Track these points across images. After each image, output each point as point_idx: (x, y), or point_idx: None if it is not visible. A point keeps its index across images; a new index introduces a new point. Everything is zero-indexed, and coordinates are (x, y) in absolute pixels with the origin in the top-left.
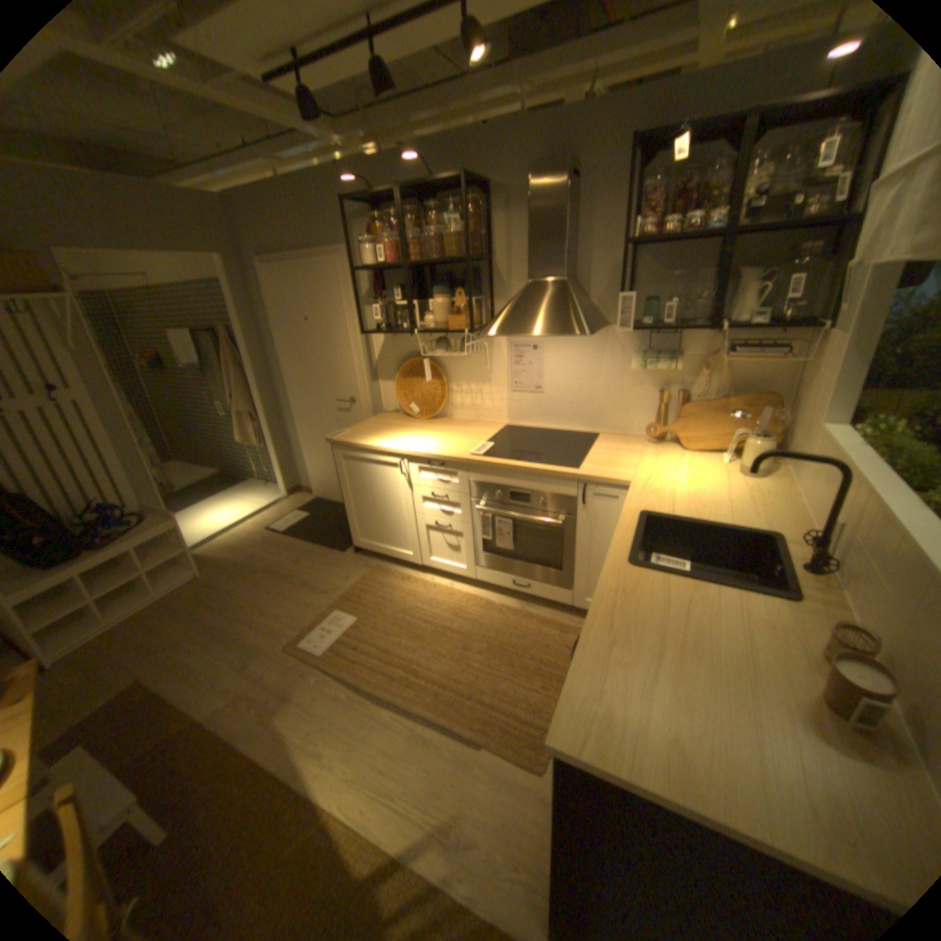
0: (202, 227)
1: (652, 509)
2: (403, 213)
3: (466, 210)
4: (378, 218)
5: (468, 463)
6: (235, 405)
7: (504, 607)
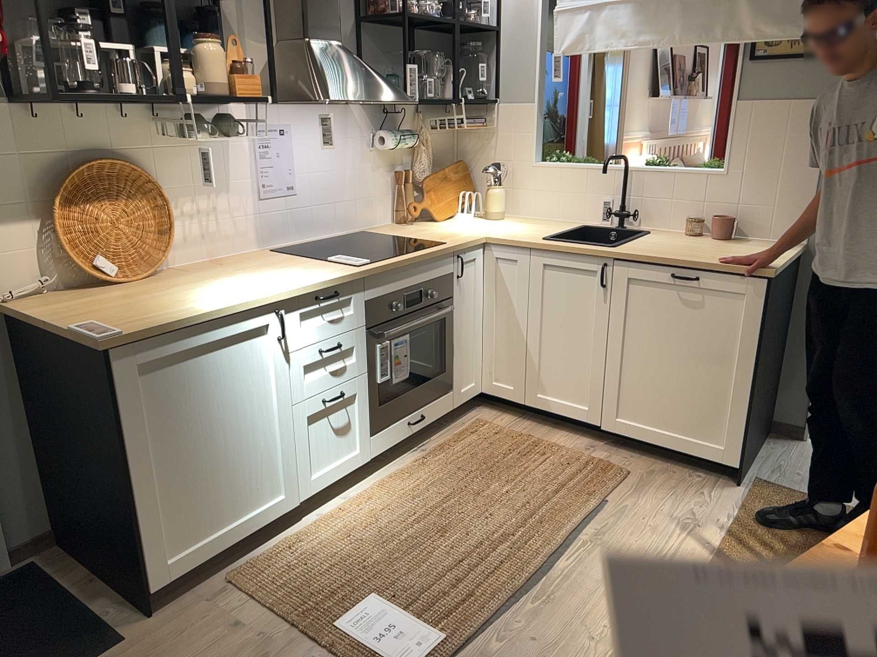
0: None
1: (538, 237)
2: None
3: None
4: None
5: (367, 275)
6: None
7: (419, 460)
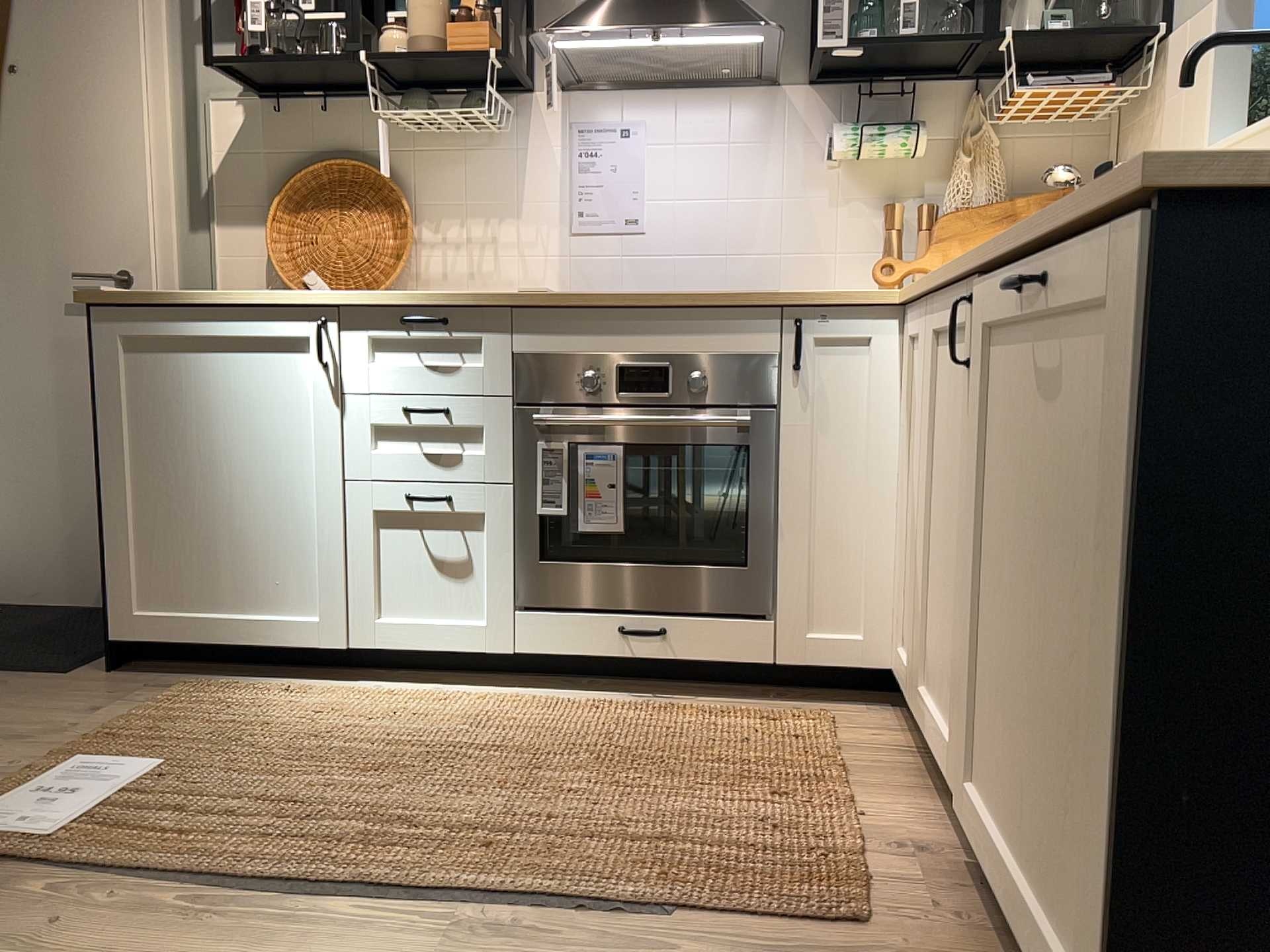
0: None
1: None
2: None
3: None
4: None
5: (515, 305)
6: None
7: (604, 705)
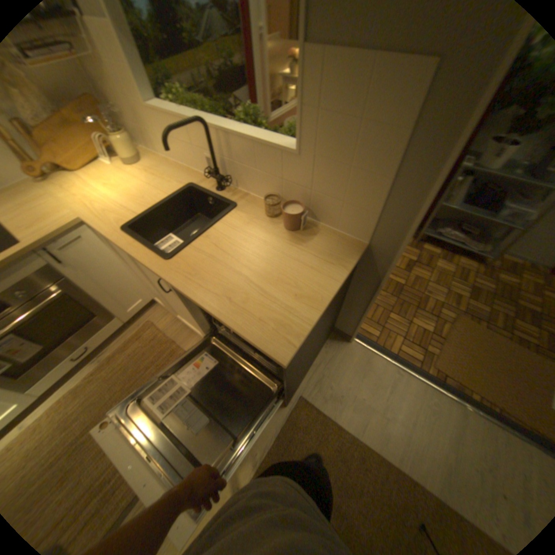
0: None
1: (120, 222)
2: None
3: None
4: None
5: None
6: None
7: (85, 378)
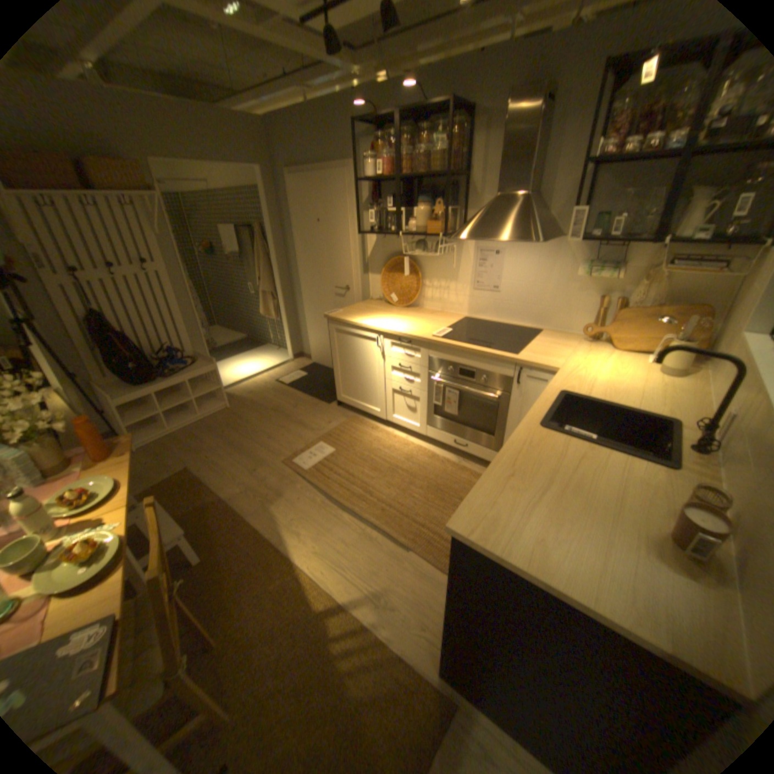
0: (248, 144)
1: (572, 391)
2: (401, 133)
3: (453, 131)
4: (381, 137)
5: (429, 343)
6: (262, 286)
7: (445, 459)
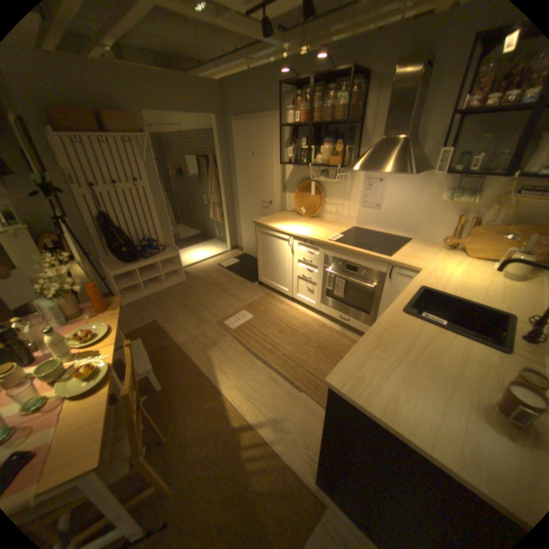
0: (208, 99)
1: (430, 286)
2: (314, 91)
3: (352, 90)
4: (300, 94)
5: (325, 244)
6: (212, 198)
7: (332, 329)
